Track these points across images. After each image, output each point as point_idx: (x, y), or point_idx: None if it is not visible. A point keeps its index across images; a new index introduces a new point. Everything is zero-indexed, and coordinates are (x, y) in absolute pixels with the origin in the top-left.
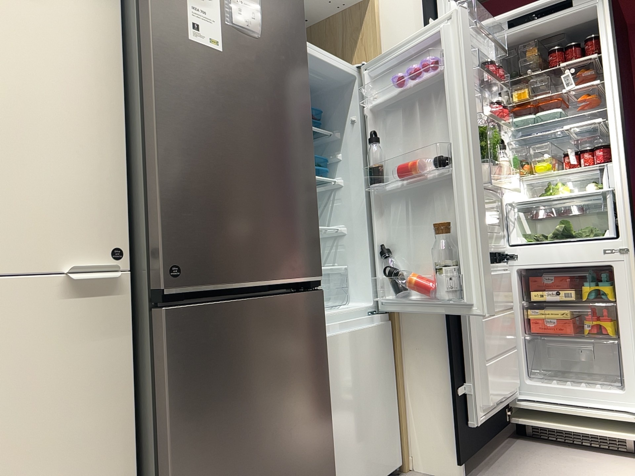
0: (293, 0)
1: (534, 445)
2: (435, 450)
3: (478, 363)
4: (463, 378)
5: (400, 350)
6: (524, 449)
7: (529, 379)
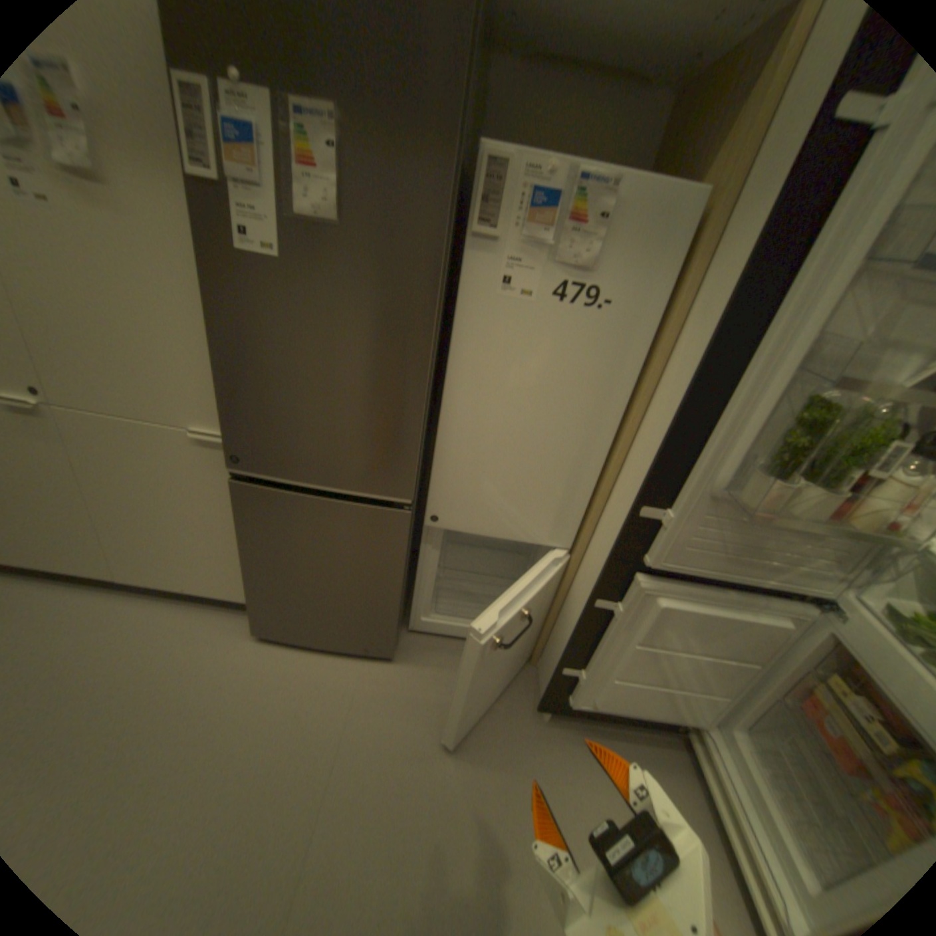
0: (430, 132)
1: (680, 774)
2: (546, 677)
3: (609, 670)
4: (582, 664)
5: (566, 585)
6: (661, 764)
7: (746, 732)
